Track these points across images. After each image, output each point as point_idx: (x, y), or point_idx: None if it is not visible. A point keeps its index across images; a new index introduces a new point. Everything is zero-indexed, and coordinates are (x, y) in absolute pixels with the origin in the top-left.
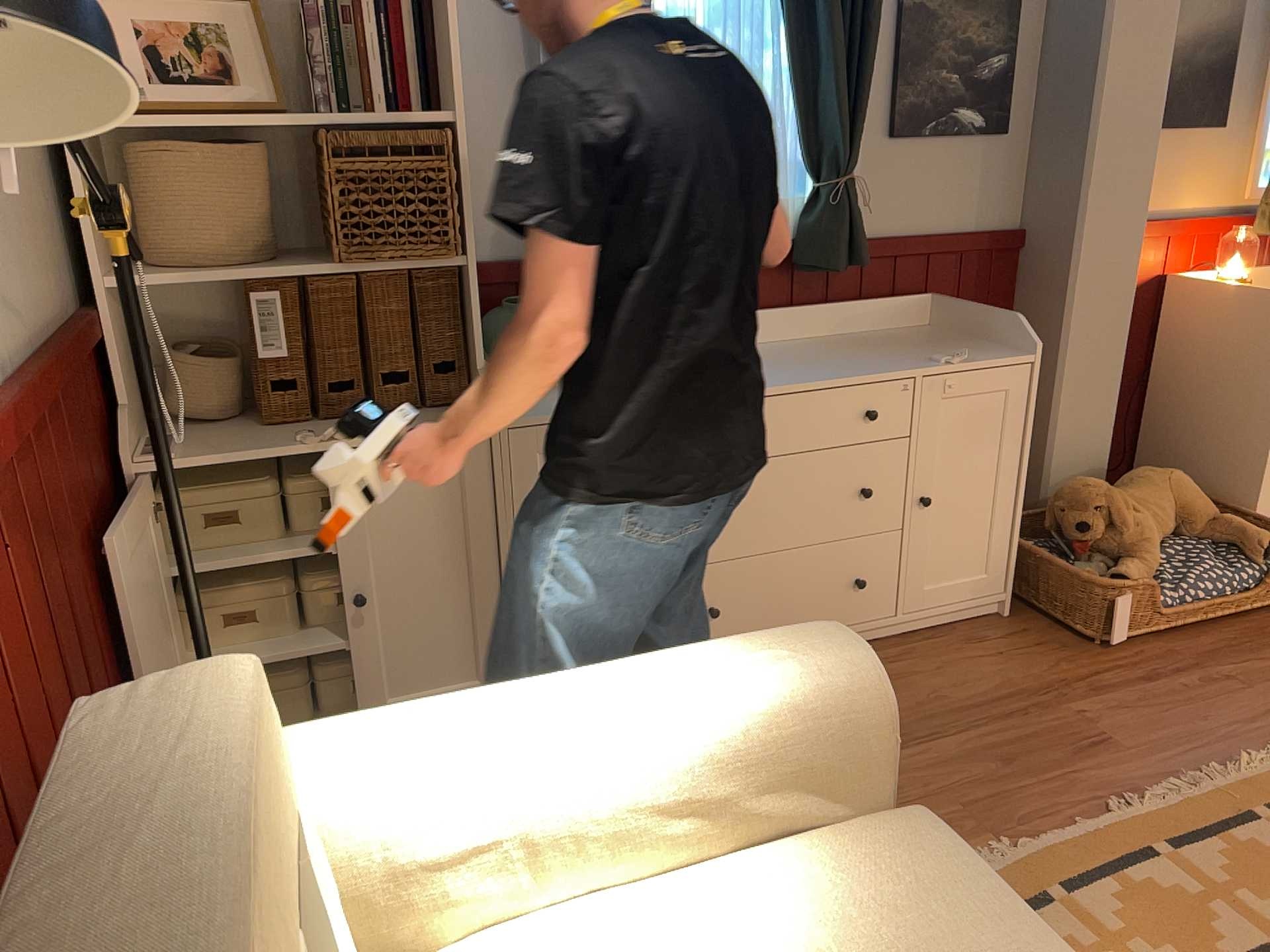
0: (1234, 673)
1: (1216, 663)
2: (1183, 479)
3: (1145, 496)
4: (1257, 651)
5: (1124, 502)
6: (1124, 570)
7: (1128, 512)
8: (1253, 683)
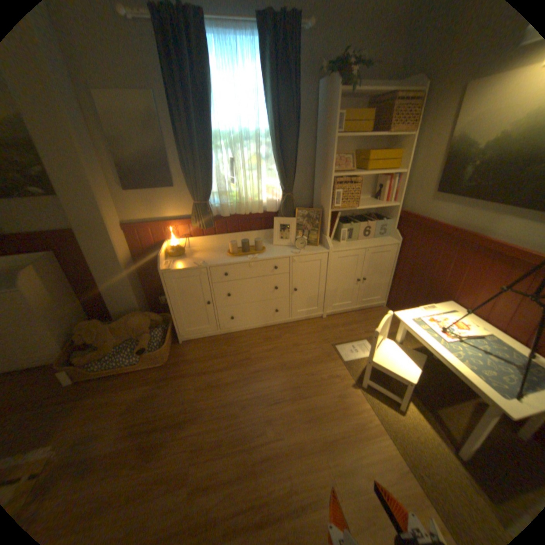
0: (88, 404)
1: (90, 398)
2: (135, 320)
3: (115, 327)
4: (114, 392)
5: (96, 332)
6: (80, 359)
7: (101, 334)
8: (85, 411)
